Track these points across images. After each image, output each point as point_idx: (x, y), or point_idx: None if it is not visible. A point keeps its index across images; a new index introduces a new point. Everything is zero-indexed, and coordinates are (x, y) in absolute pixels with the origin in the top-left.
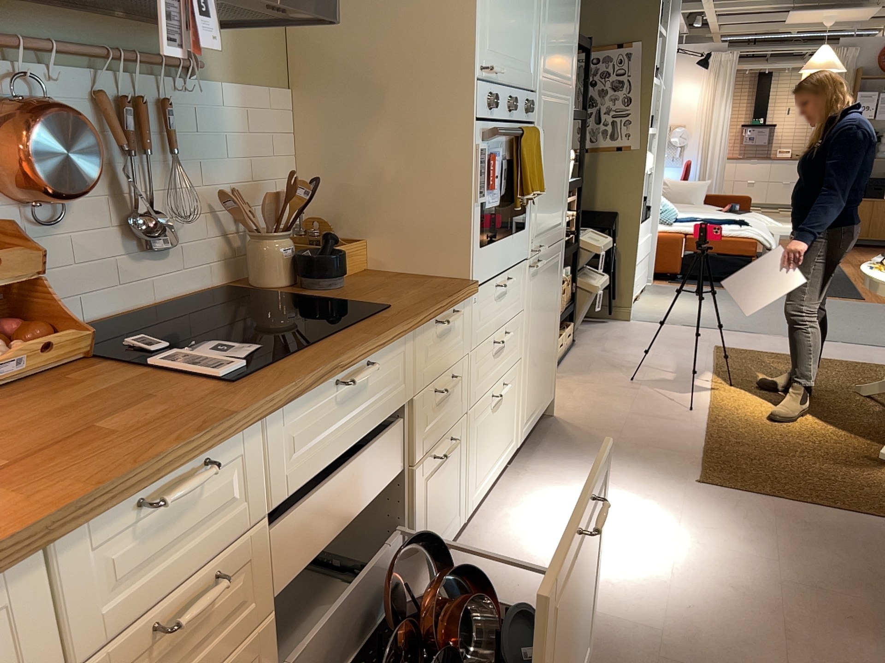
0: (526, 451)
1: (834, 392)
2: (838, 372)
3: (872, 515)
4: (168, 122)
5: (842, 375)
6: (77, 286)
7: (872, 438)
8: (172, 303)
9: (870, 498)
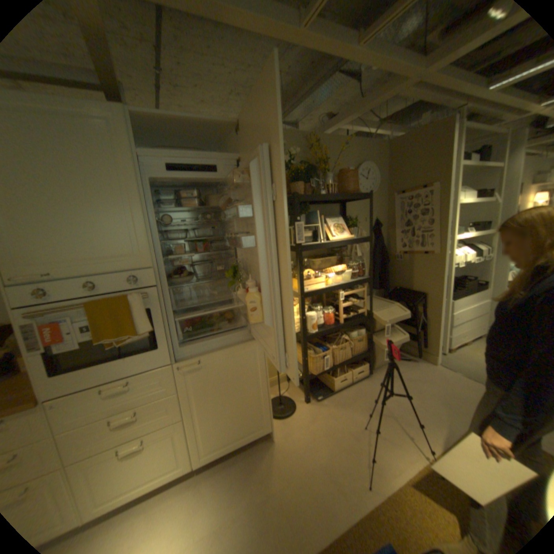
0: (218, 469)
1: None
2: None
3: None
4: None
5: None
6: None
7: None
8: None
9: None
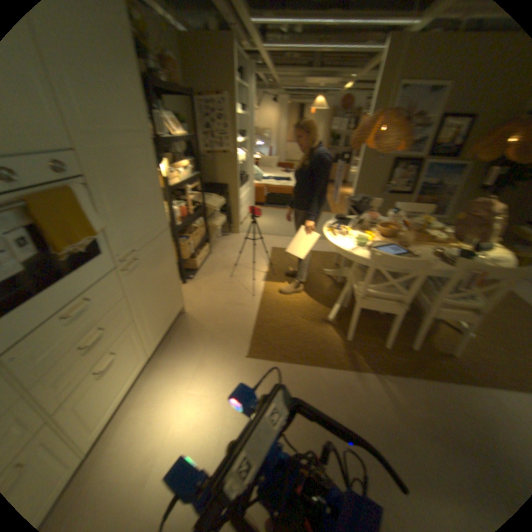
0: (159, 349)
1: (315, 273)
2: (318, 259)
3: (323, 367)
4: None
5: (320, 261)
6: None
7: (328, 304)
8: None
9: (323, 353)
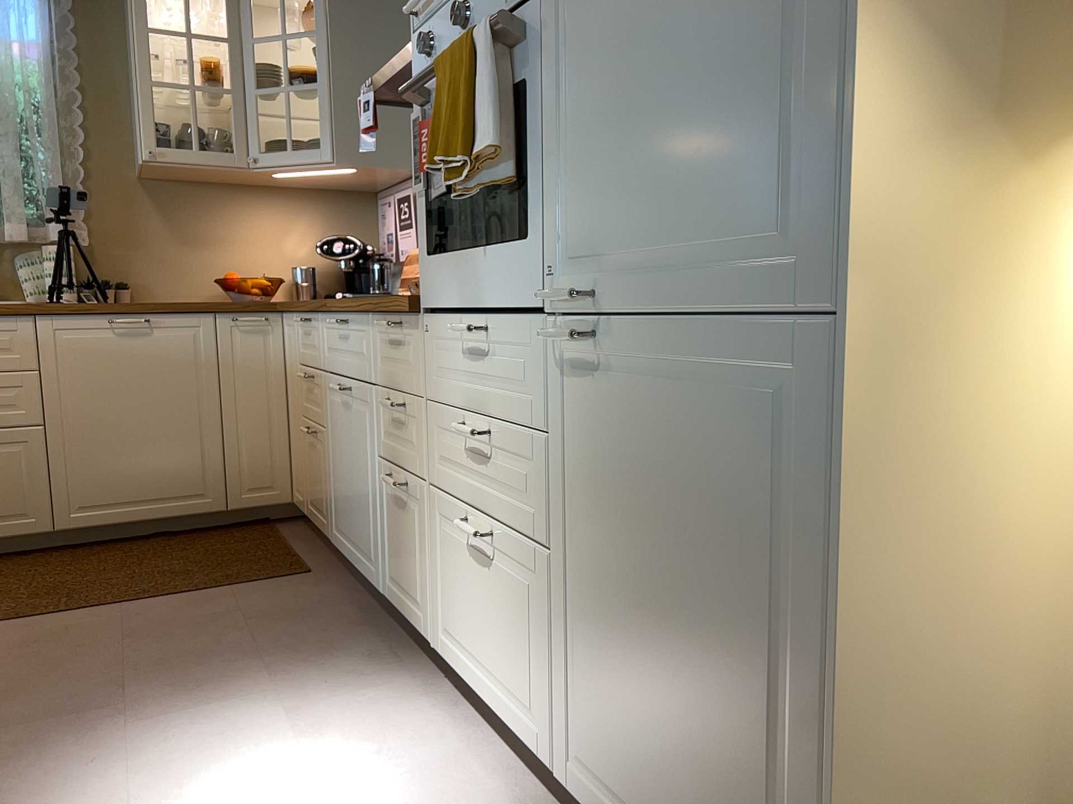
0: None
1: None
2: None
3: None
4: None
5: None
6: None
7: None
8: None
9: None
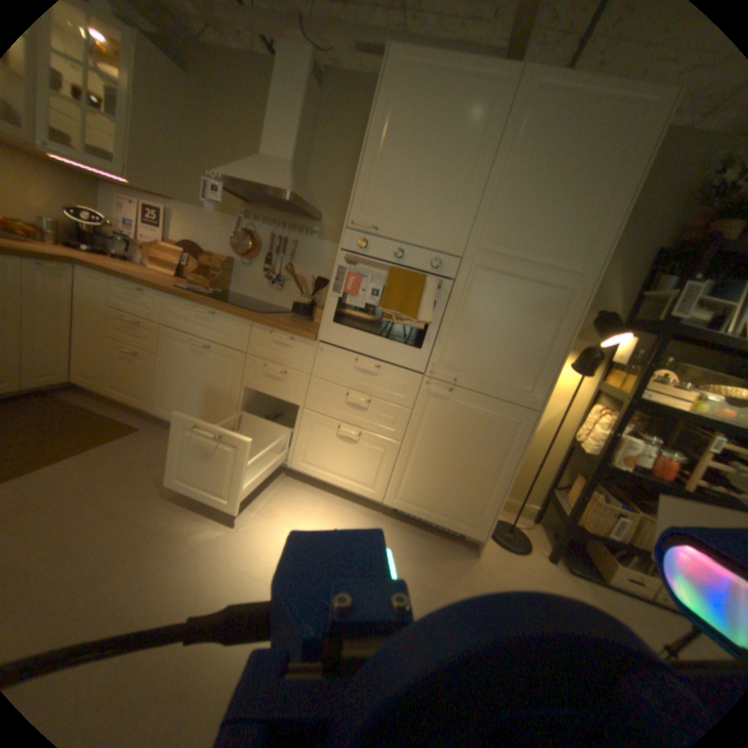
0: (404, 528)
1: None
2: None
3: None
4: (293, 248)
5: None
6: (247, 285)
7: None
8: (274, 307)
9: None
